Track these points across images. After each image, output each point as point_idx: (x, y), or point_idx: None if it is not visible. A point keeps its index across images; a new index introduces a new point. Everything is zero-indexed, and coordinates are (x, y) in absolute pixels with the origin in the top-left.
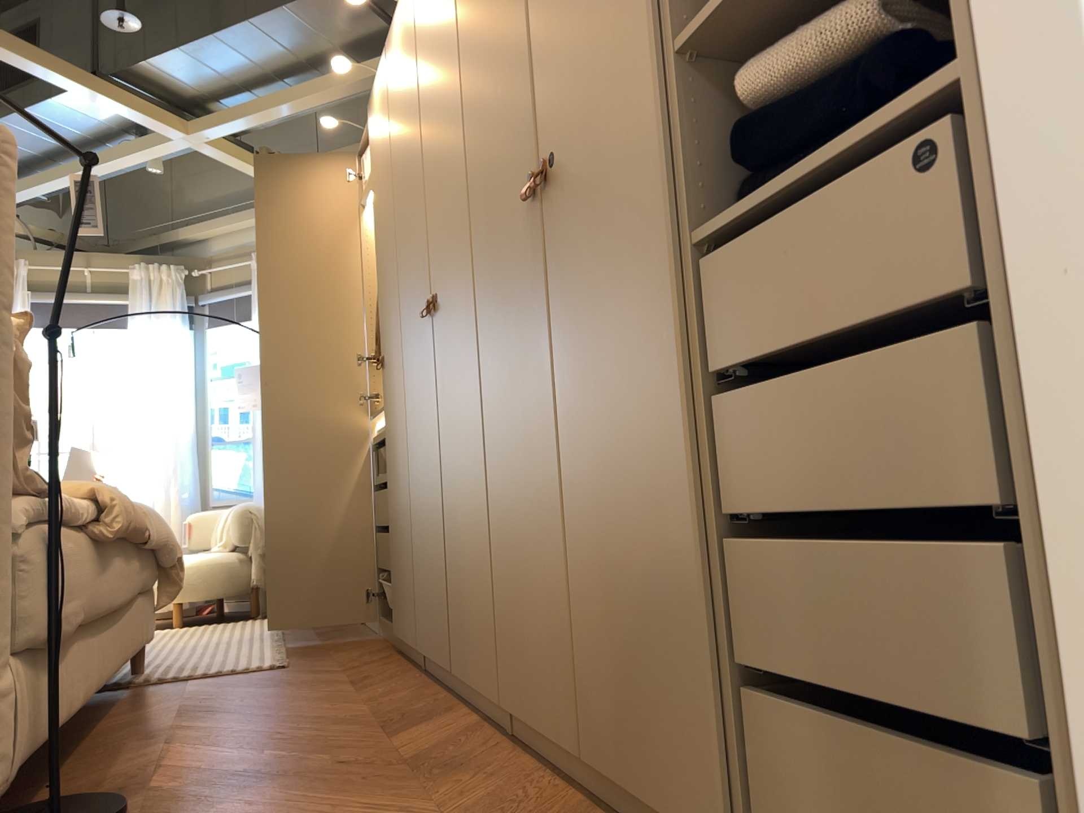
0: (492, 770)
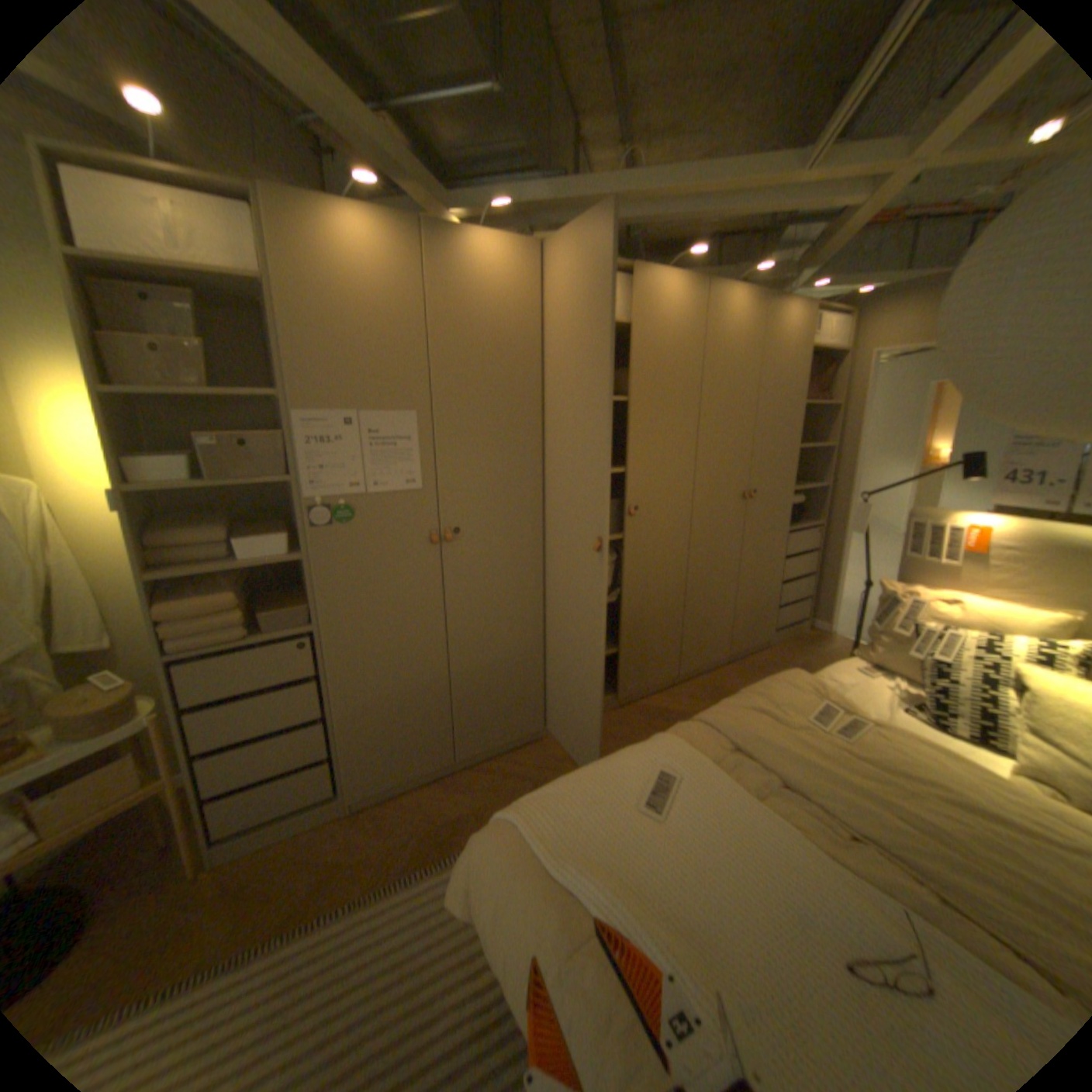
0: (733, 681)
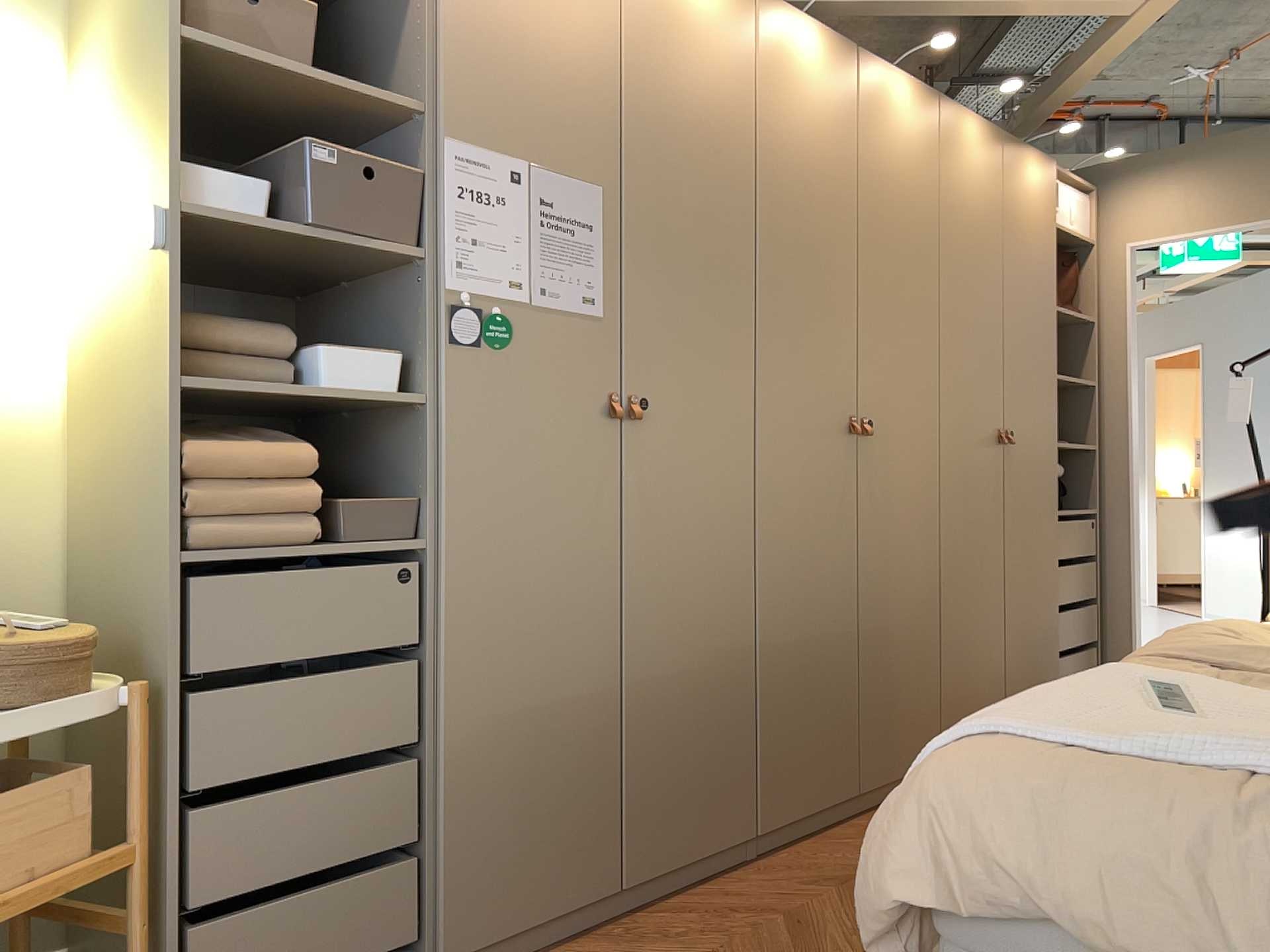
0: None
